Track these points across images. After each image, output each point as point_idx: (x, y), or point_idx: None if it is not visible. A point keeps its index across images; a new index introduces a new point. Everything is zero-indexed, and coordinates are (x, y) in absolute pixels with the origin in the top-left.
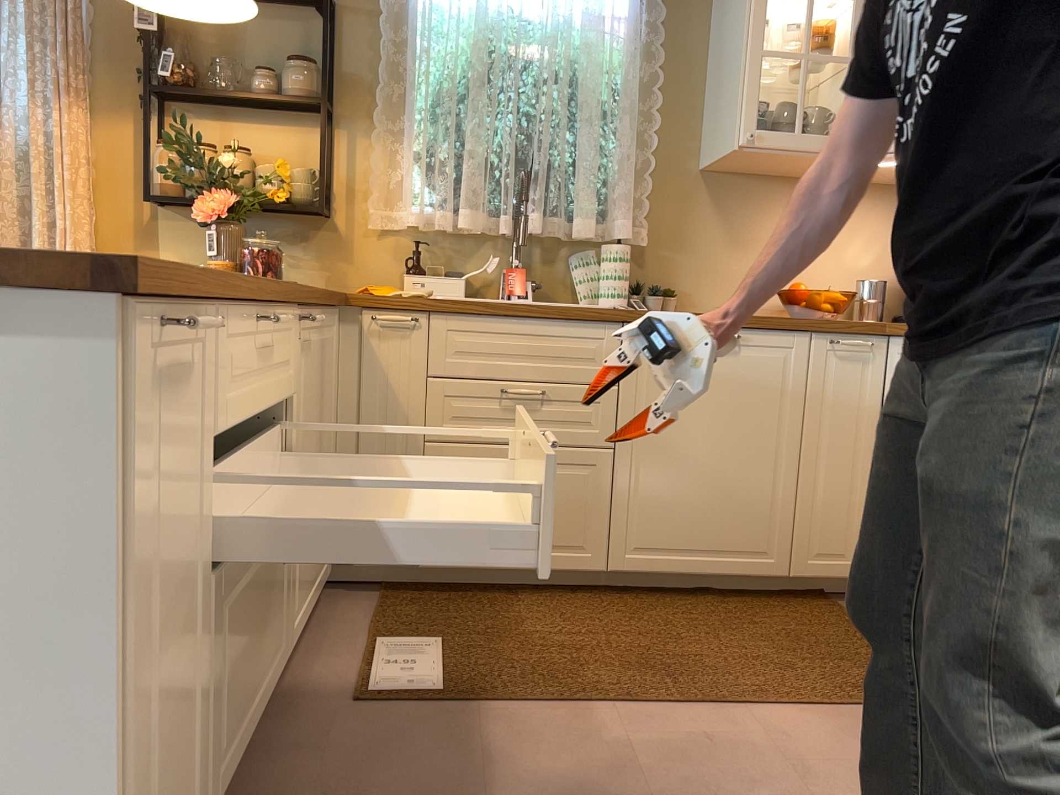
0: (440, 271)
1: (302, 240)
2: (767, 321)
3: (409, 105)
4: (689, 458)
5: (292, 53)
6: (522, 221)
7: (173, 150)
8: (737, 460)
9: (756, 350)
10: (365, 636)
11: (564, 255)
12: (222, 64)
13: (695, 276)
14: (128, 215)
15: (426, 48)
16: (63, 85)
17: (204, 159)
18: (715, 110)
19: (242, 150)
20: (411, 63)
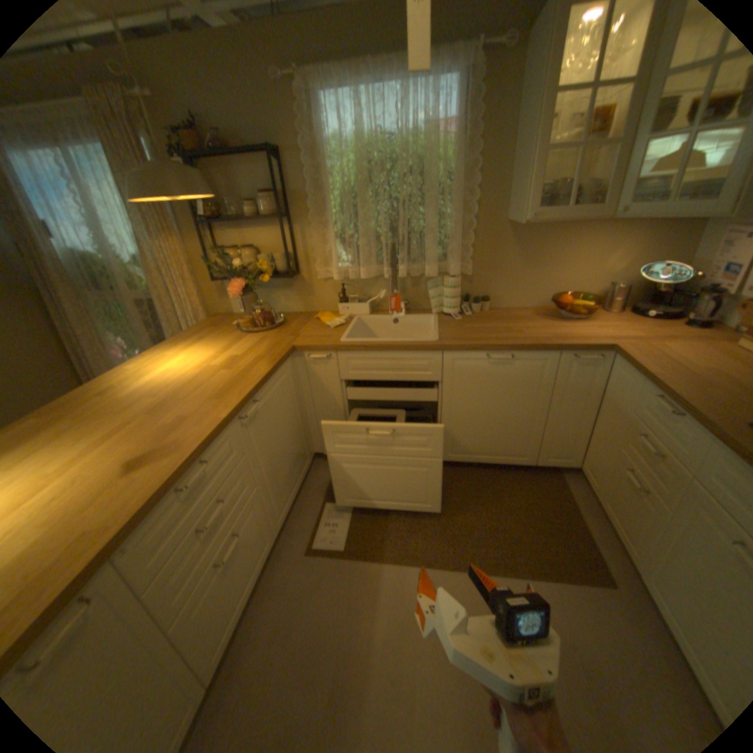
0: (357, 296)
1: (288, 286)
2: (531, 347)
3: (327, 205)
4: (481, 415)
5: (260, 182)
6: (397, 266)
7: (209, 260)
8: (508, 416)
9: (523, 362)
10: (322, 499)
11: (423, 282)
12: (225, 199)
13: (501, 287)
14: (209, 282)
15: (328, 170)
16: (156, 227)
17: (227, 260)
18: (517, 181)
19: (246, 248)
20: (323, 177)
